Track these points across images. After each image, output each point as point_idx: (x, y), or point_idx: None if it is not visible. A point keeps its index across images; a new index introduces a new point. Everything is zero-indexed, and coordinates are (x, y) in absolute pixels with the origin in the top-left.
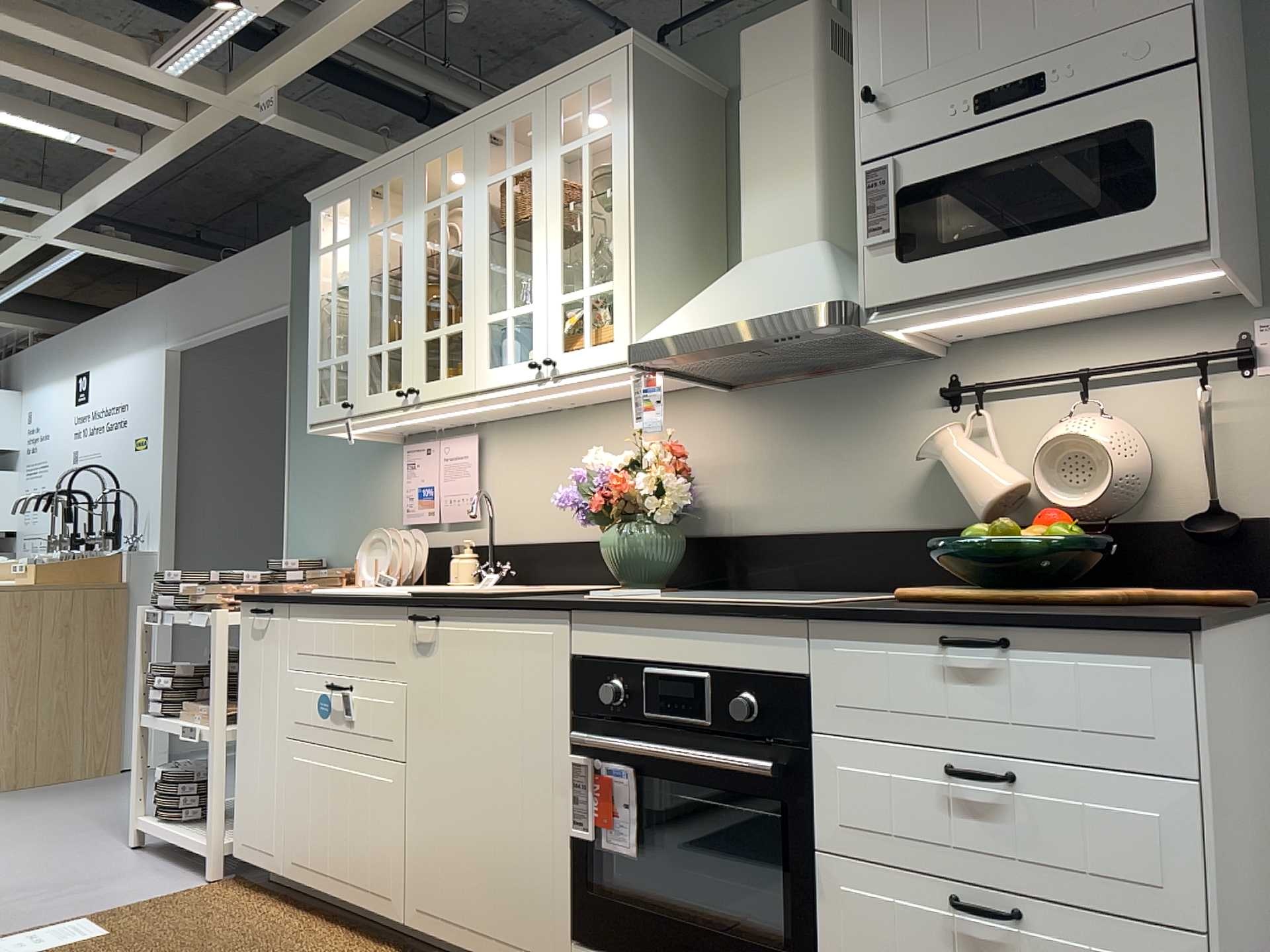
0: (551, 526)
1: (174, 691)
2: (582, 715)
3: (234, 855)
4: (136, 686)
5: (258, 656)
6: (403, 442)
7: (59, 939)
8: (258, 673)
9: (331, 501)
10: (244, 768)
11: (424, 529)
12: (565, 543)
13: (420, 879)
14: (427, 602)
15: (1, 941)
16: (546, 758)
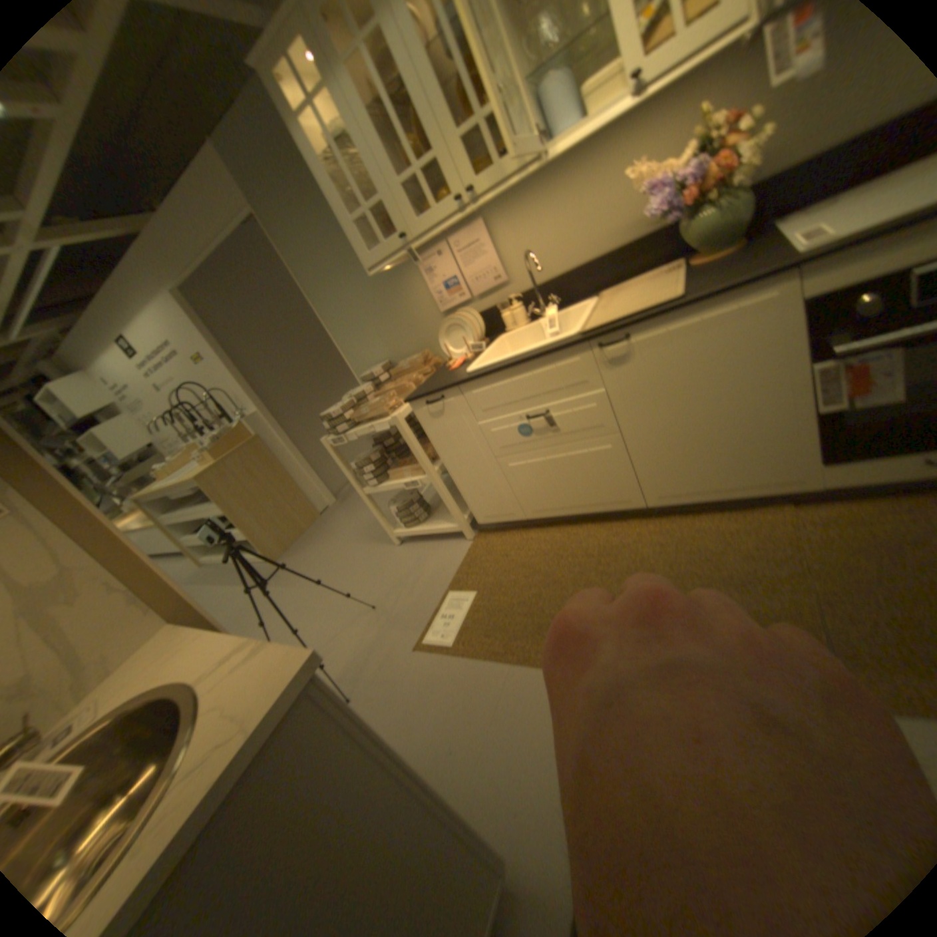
0: (575, 253)
1: (378, 469)
2: (824, 334)
3: (480, 522)
4: (349, 478)
5: (445, 425)
6: (411, 256)
7: (458, 606)
8: (450, 434)
9: (370, 324)
10: (466, 483)
11: (459, 306)
12: (594, 258)
13: (658, 482)
14: (617, 326)
15: (431, 623)
16: (784, 376)
